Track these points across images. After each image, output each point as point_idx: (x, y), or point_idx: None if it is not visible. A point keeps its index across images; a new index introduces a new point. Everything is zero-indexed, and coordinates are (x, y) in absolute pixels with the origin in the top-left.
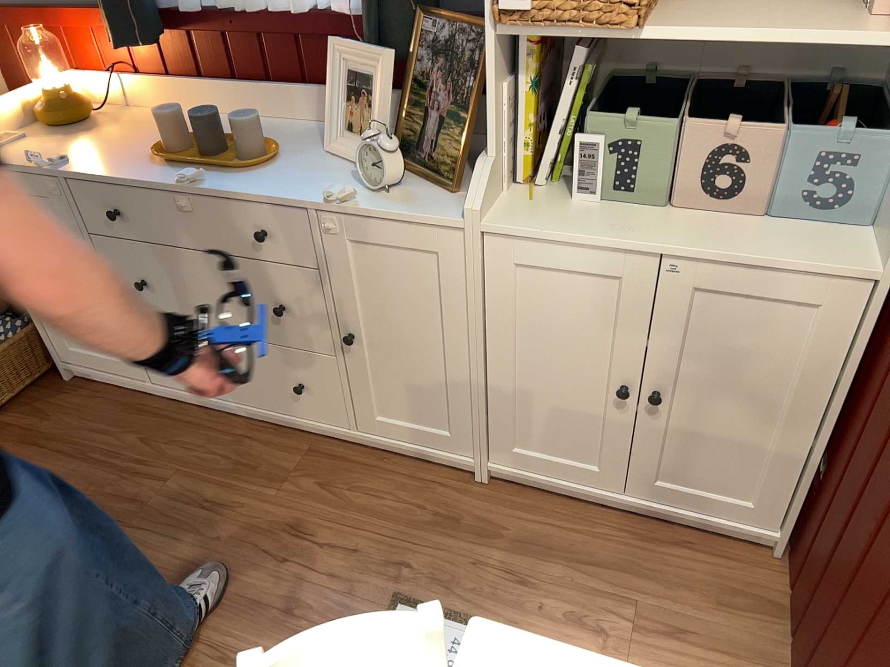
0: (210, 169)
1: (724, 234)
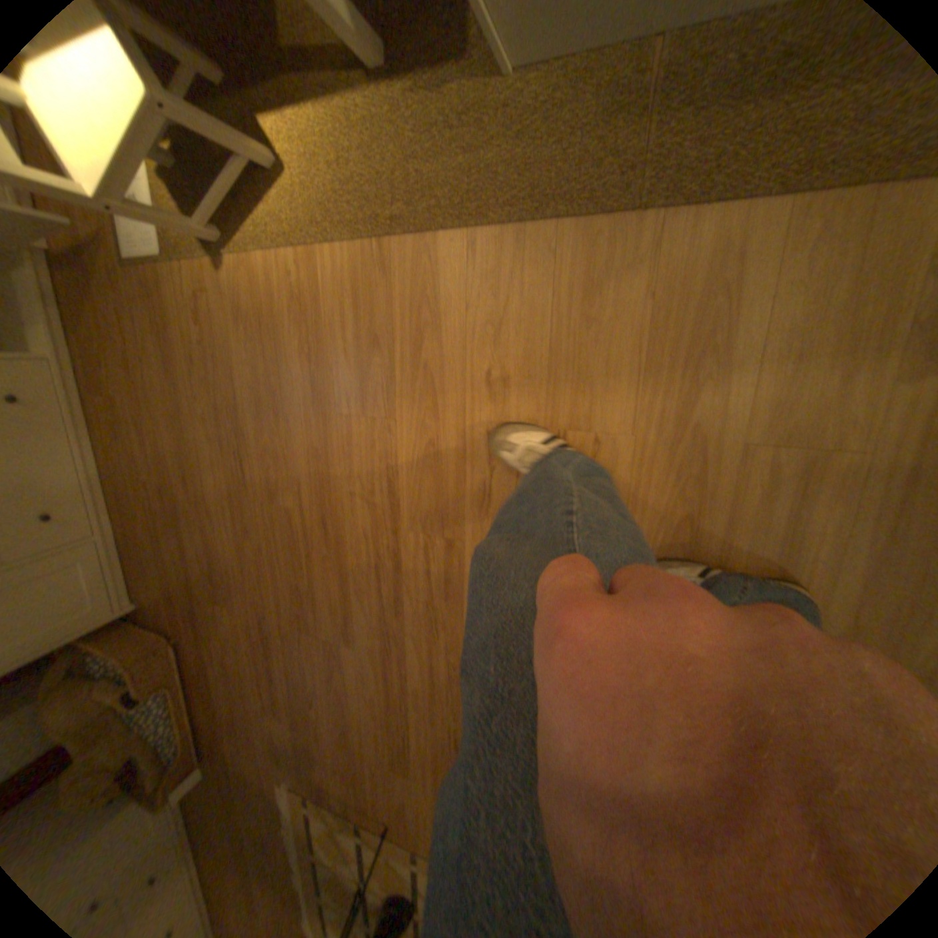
0: None
1: None
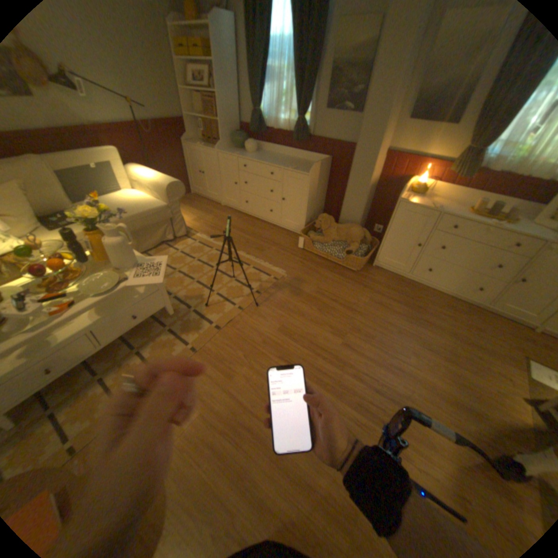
0: (494, 219)
1: None
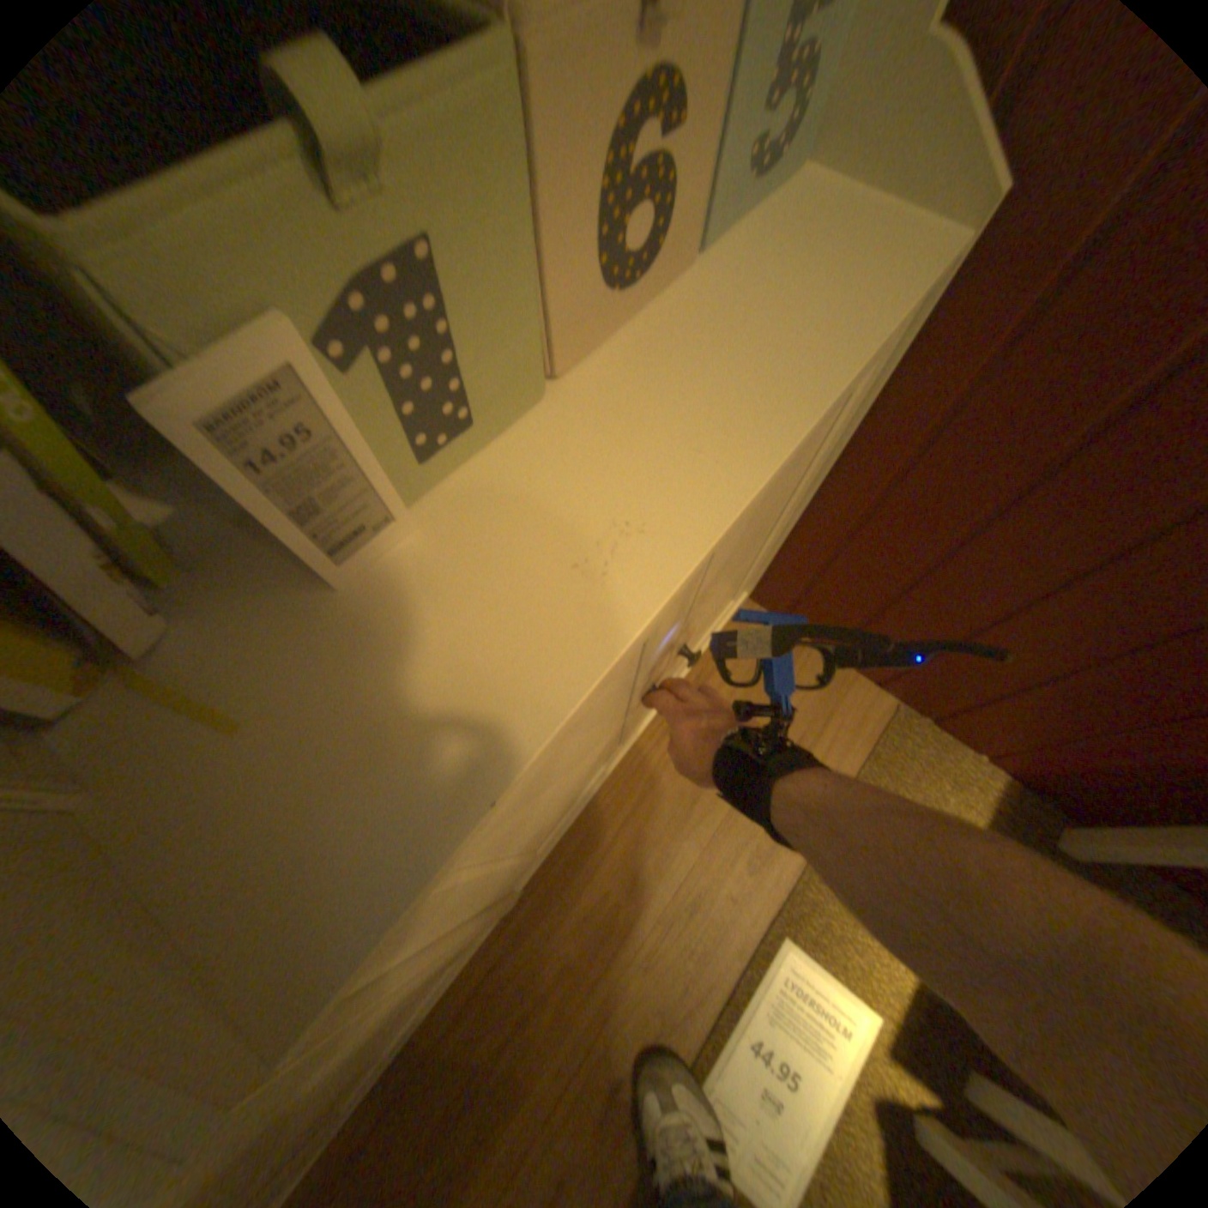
0: None
1: (735, 335)
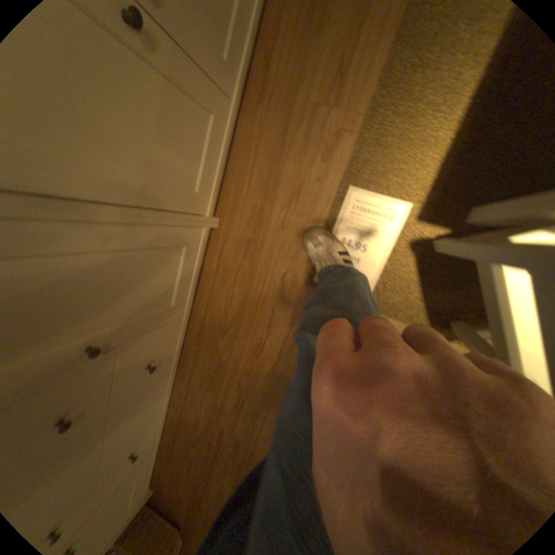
0: None
1: None
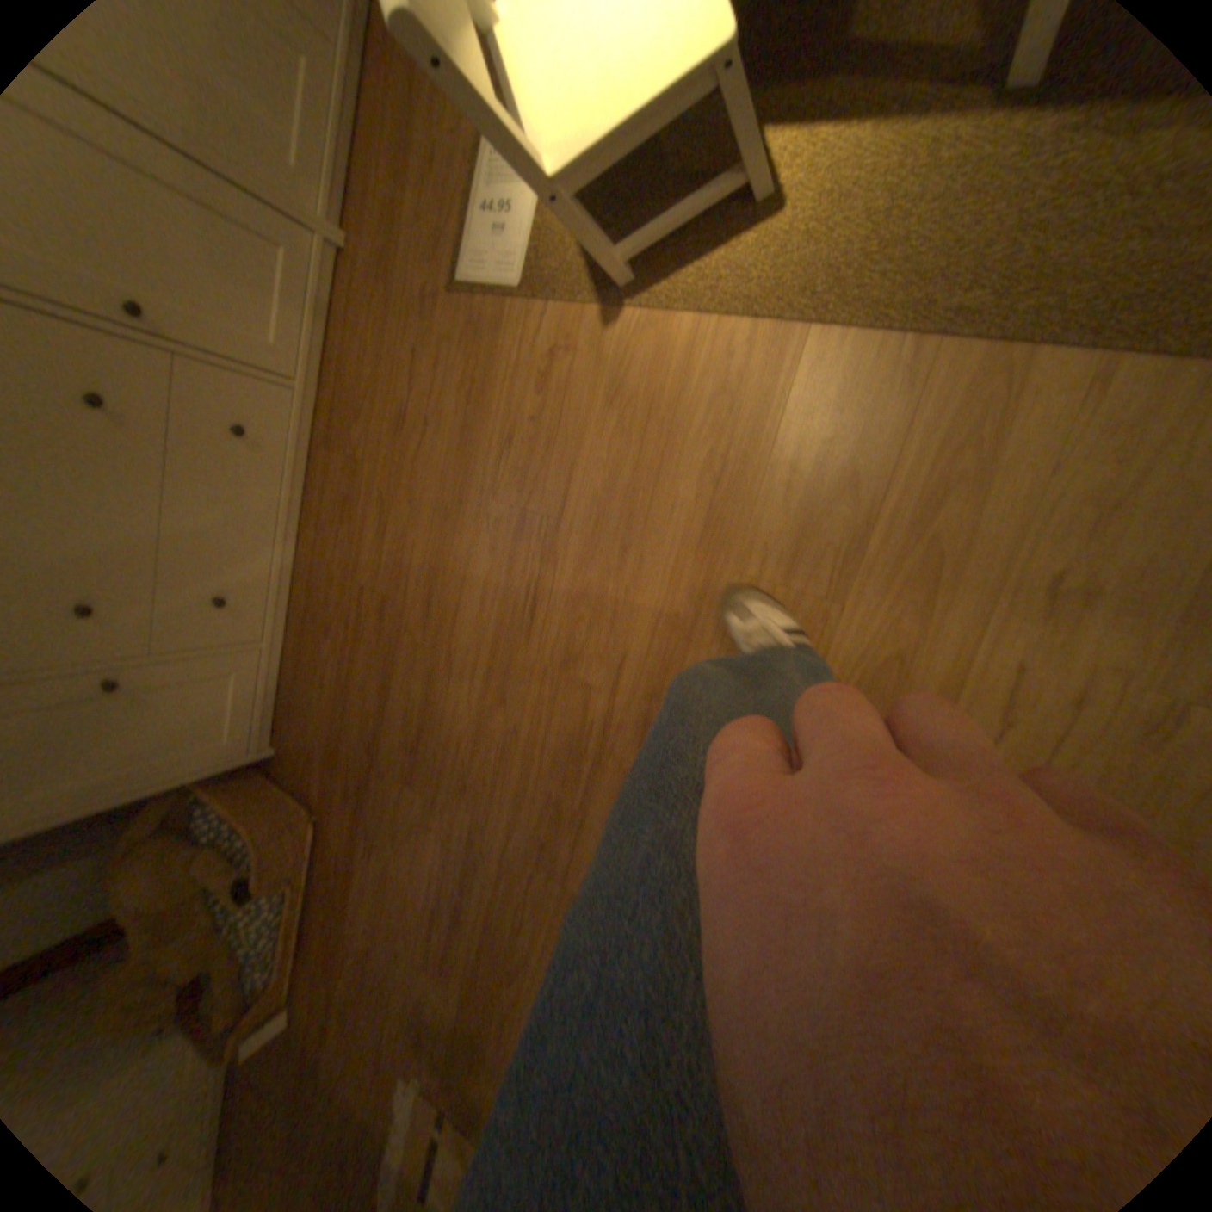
0: None
1: None
